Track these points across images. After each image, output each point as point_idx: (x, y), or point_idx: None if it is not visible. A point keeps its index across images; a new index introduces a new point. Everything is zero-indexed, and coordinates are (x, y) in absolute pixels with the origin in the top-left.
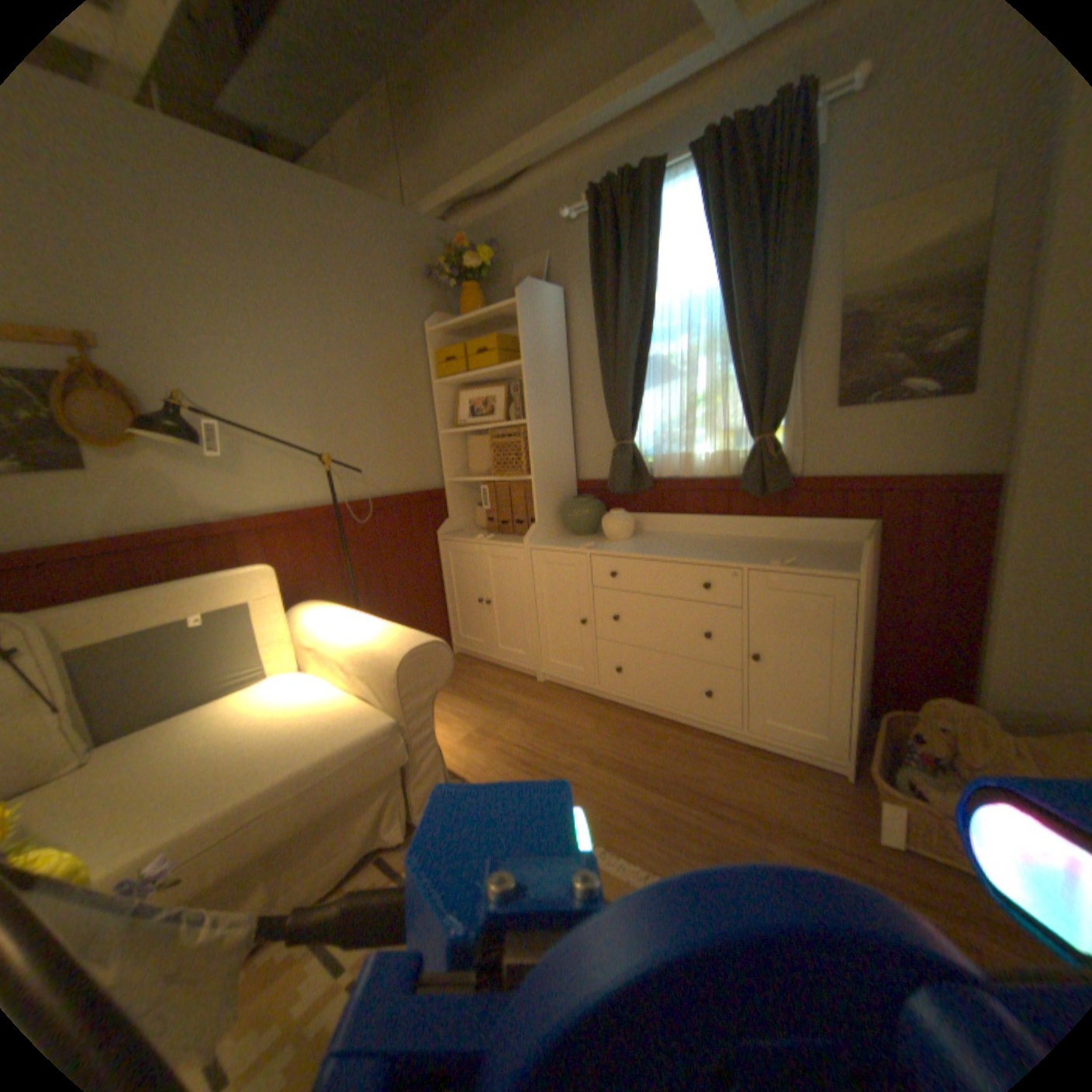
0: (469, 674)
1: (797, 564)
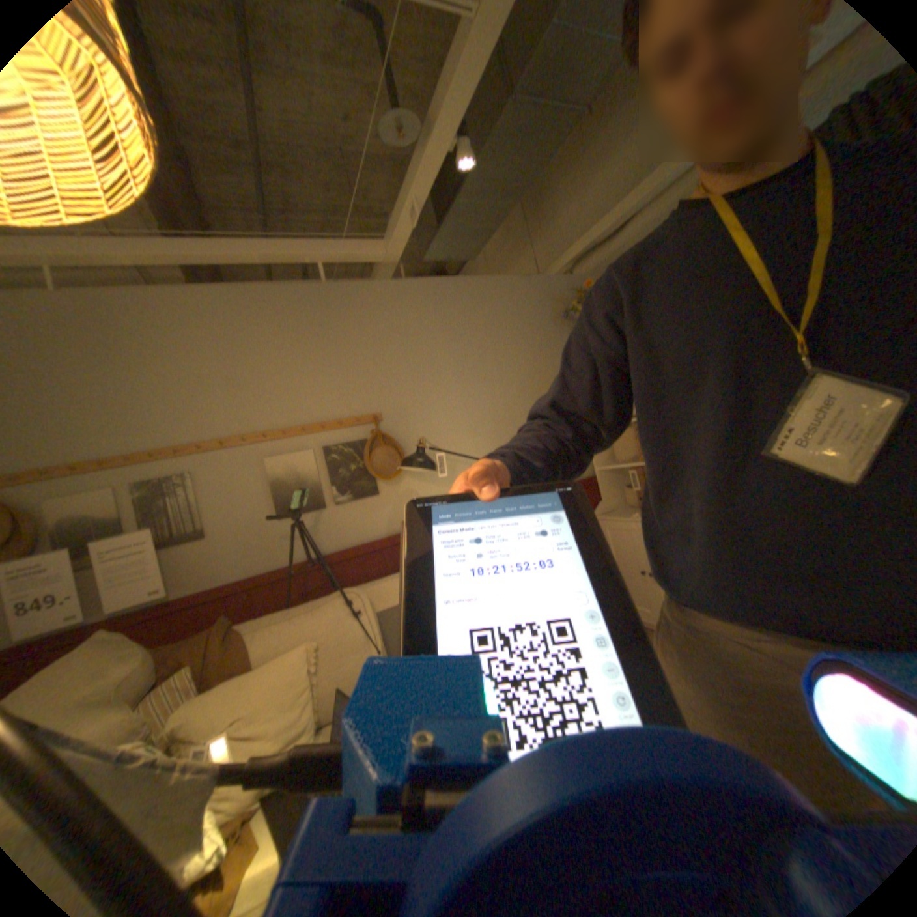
0: None
1: None
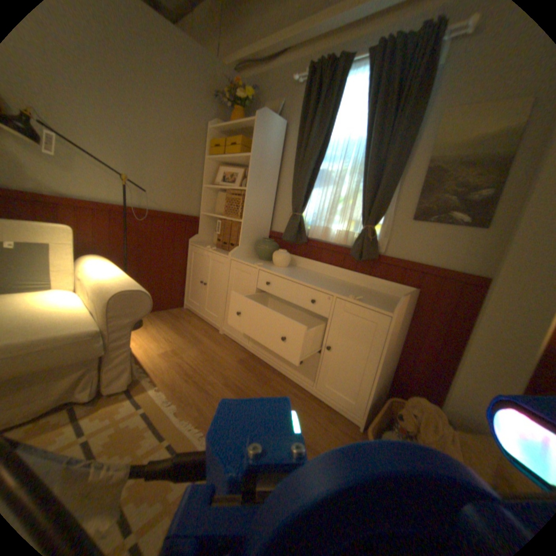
0: (185, 321)
1: (363, 301)
